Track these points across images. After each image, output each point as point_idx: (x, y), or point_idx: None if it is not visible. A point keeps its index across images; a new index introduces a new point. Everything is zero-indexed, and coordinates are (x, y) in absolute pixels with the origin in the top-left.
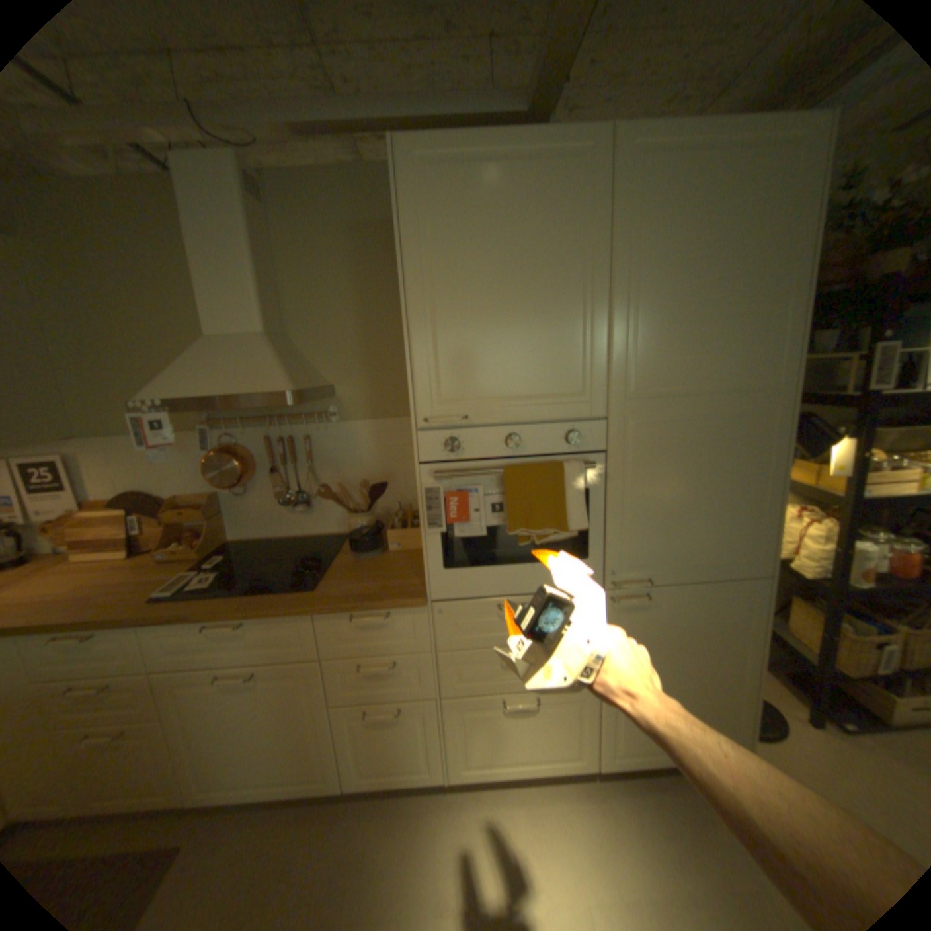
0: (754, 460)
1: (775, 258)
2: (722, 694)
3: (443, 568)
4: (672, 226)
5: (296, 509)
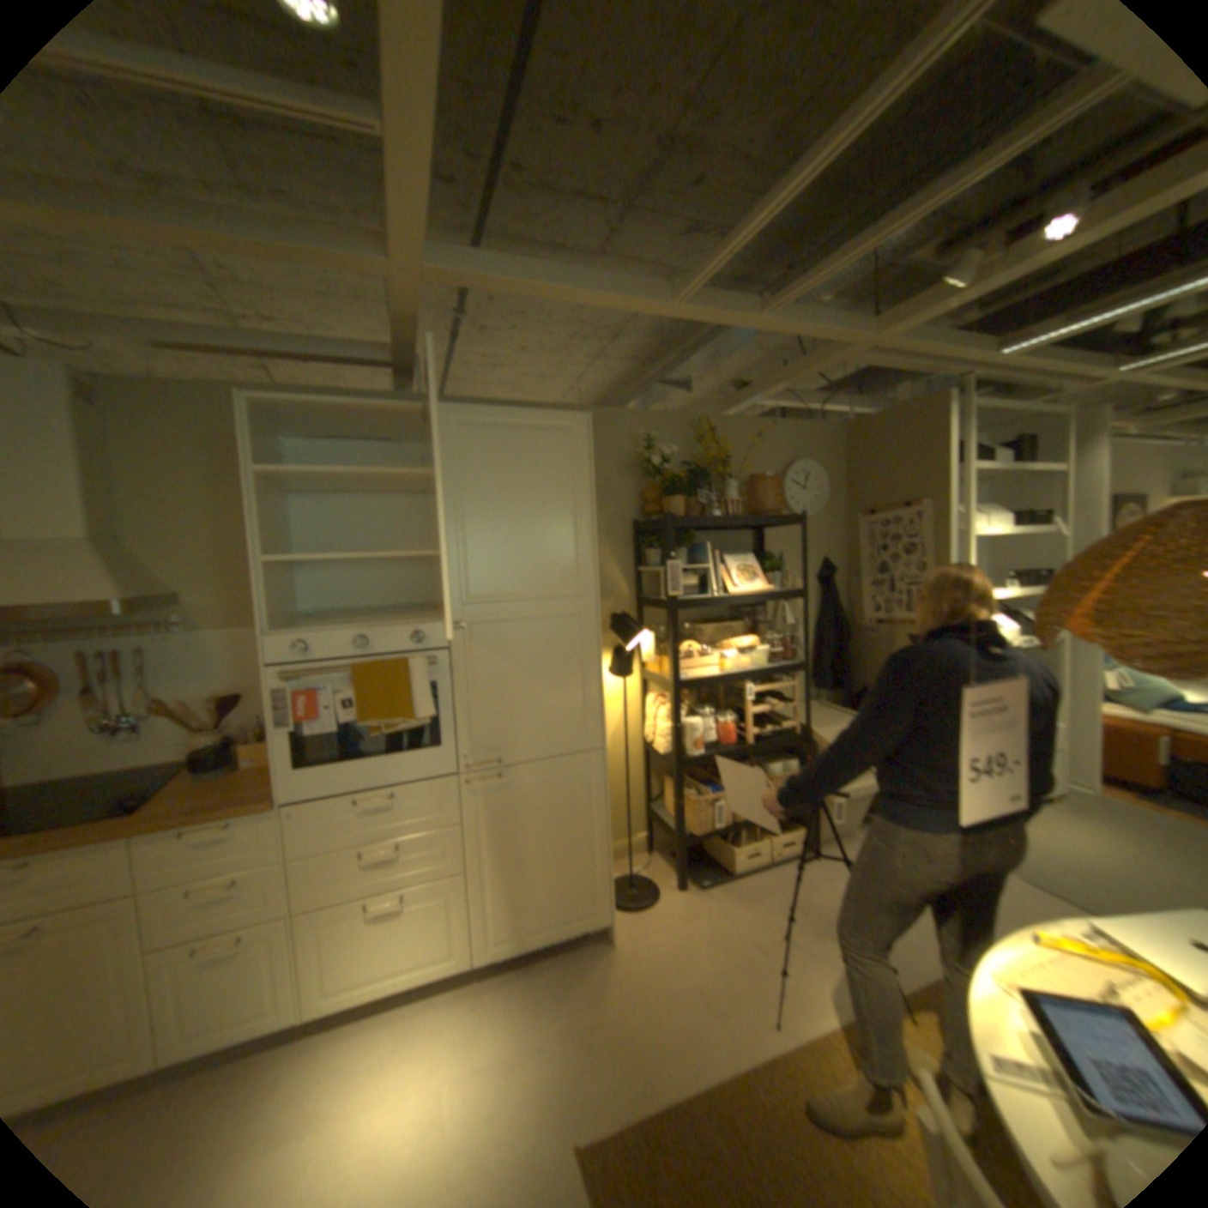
0: (572, 652)
1: (565, 505)
2: (577, 863)
3: (293, 770)
4: (485, 478)
5: (119, 738)
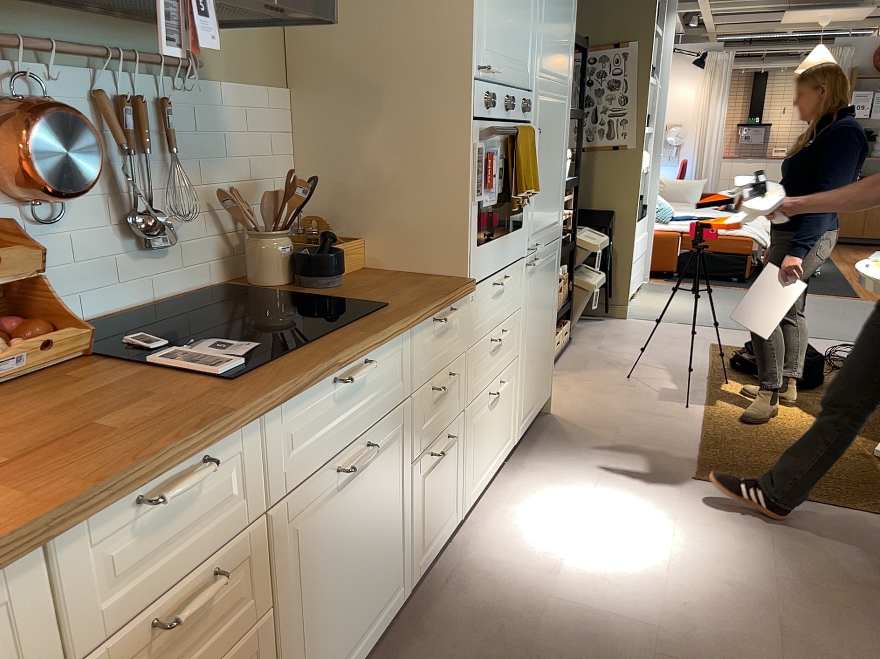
0: (562, 140)
1: None
2: (548, 340)
3: (476, 244)
4: None
5: (146, 247)
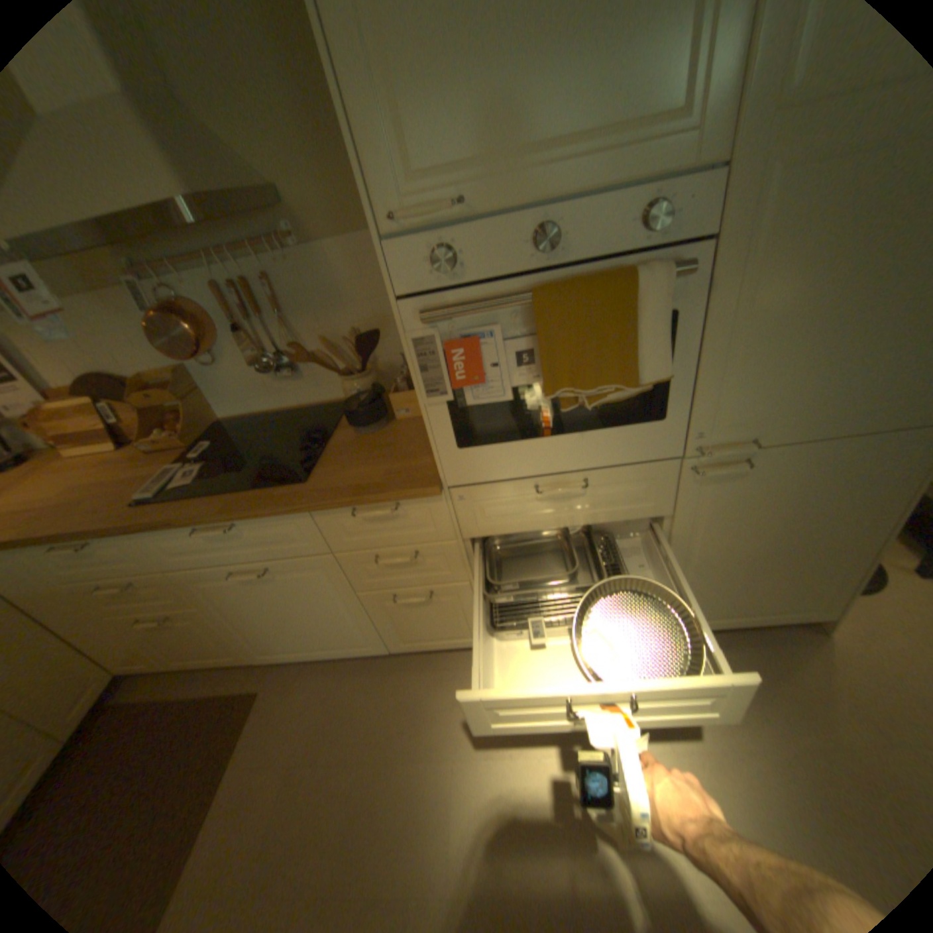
0: None
1: None
2: (824, 563)
3: (457, 446)
4: None
5: (280, 374)
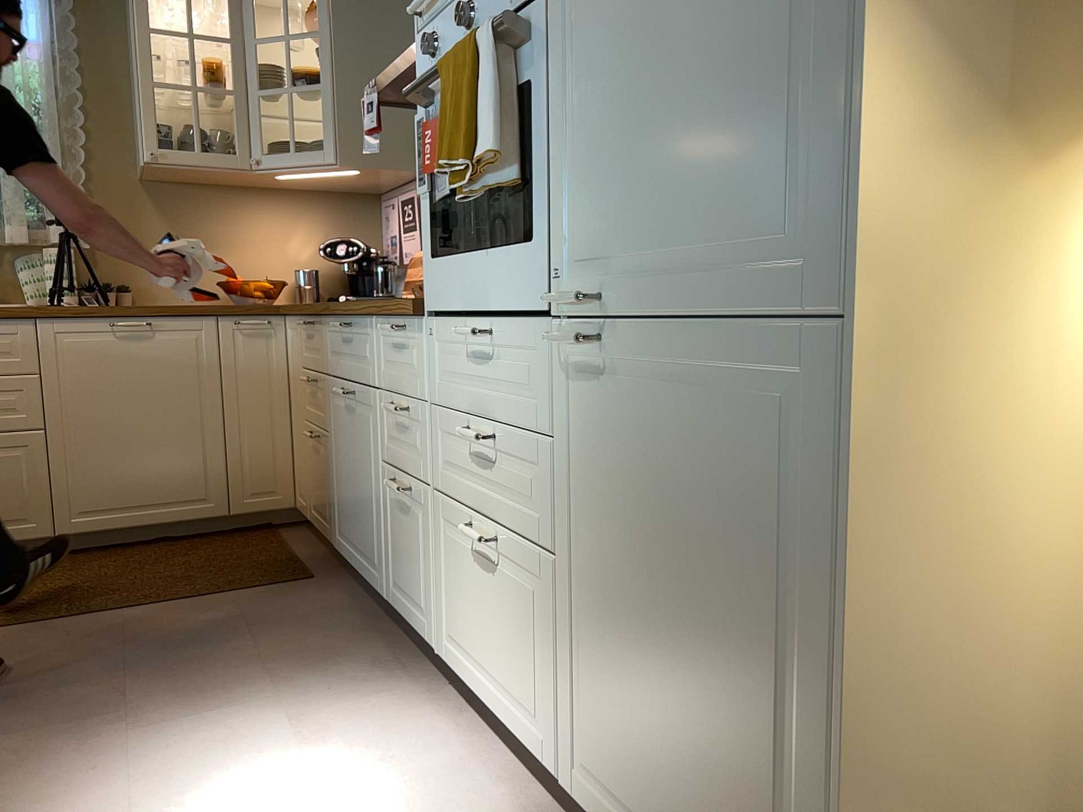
0: None
1: None
2: (756, 732)
3: (434, 255)
4: None
5: None
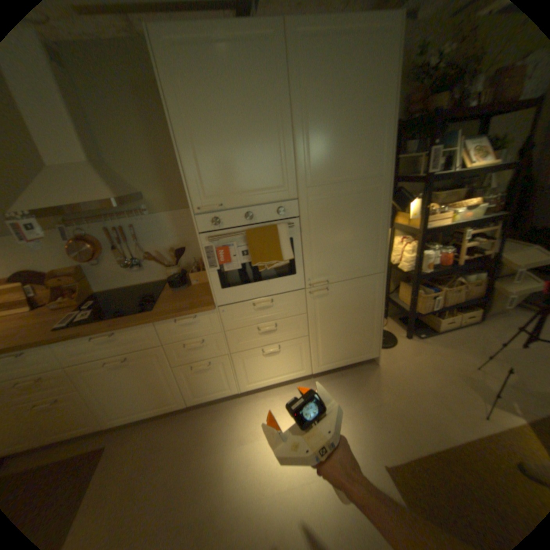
0: (372, 214)
1: (377, 102)
2: (364, 329)
3: (221, 288)
4: (322, 83)
5: (133, 268)
